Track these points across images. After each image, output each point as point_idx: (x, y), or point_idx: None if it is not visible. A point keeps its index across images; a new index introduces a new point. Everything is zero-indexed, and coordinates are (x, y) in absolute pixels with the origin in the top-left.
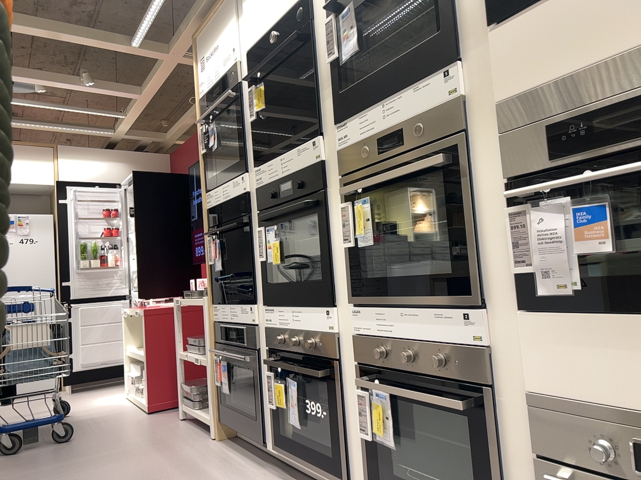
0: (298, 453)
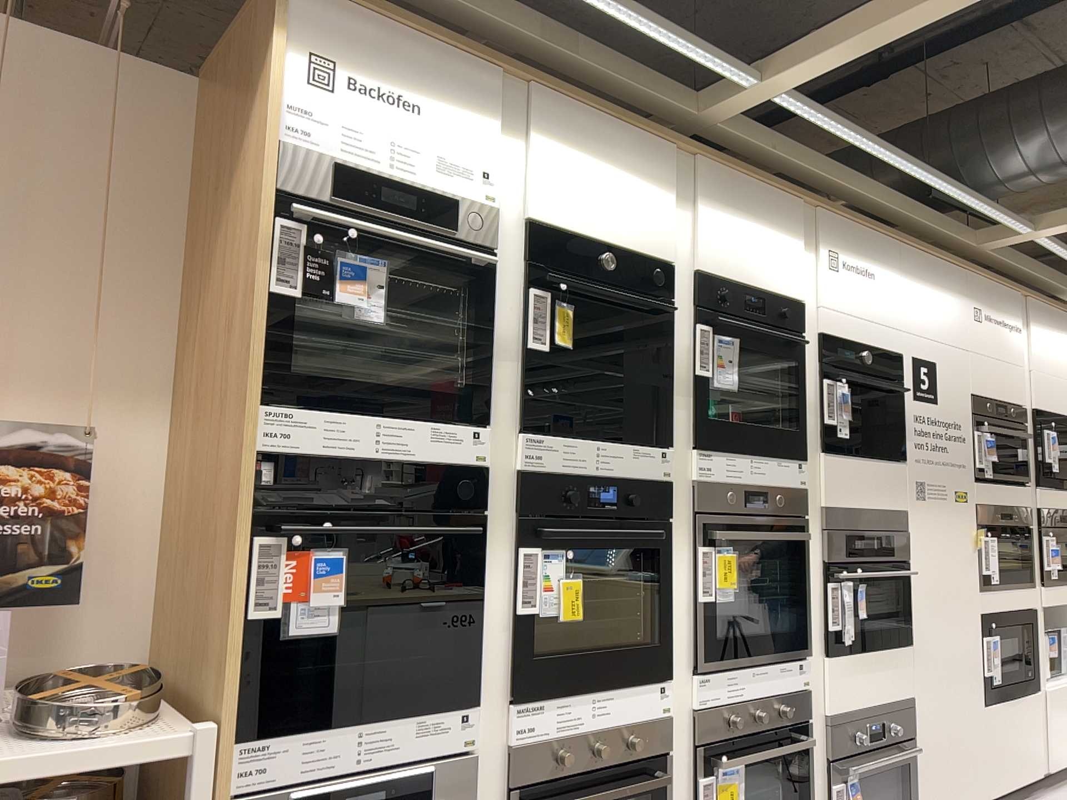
0: None
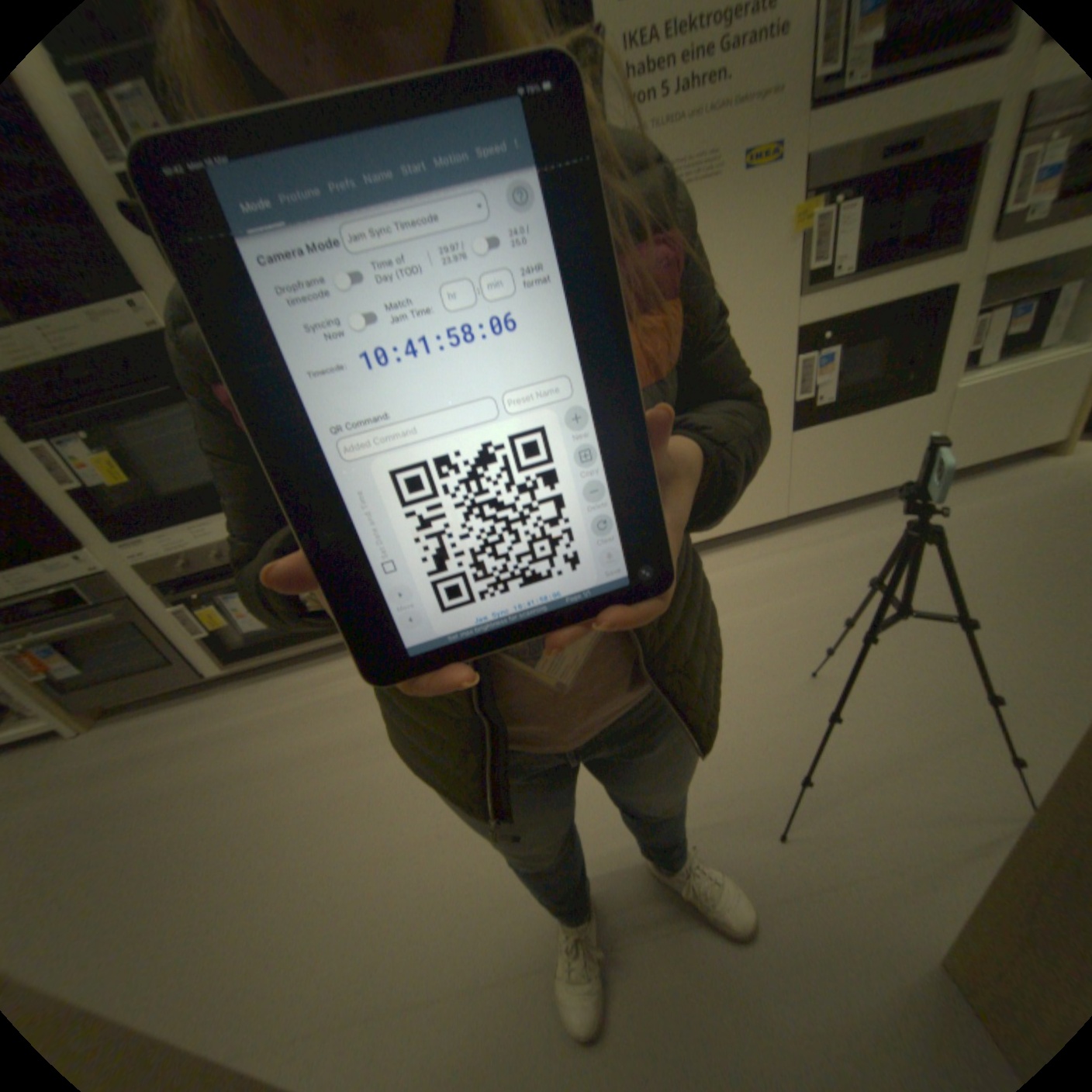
0: (267, 652)
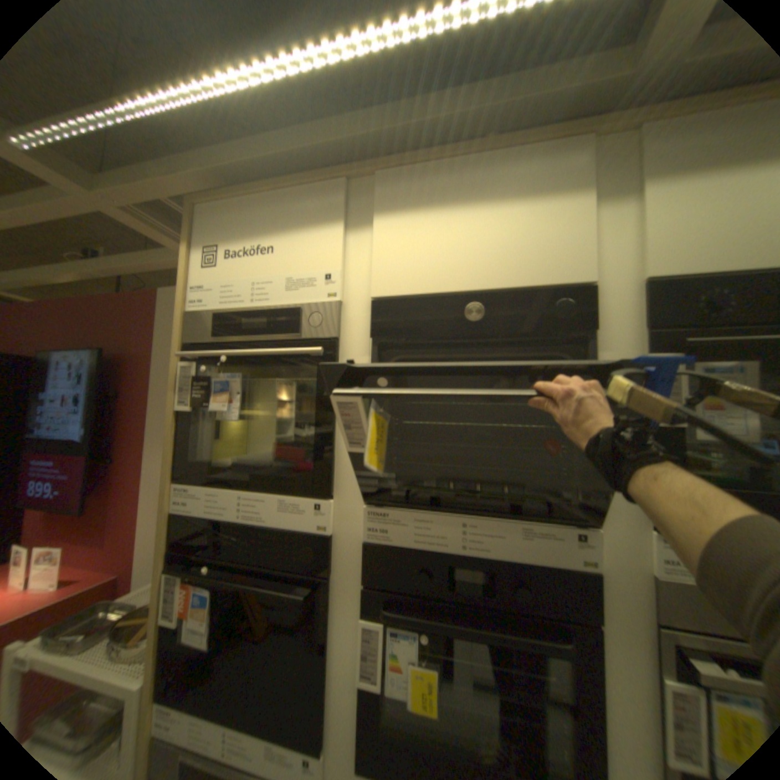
0: None
